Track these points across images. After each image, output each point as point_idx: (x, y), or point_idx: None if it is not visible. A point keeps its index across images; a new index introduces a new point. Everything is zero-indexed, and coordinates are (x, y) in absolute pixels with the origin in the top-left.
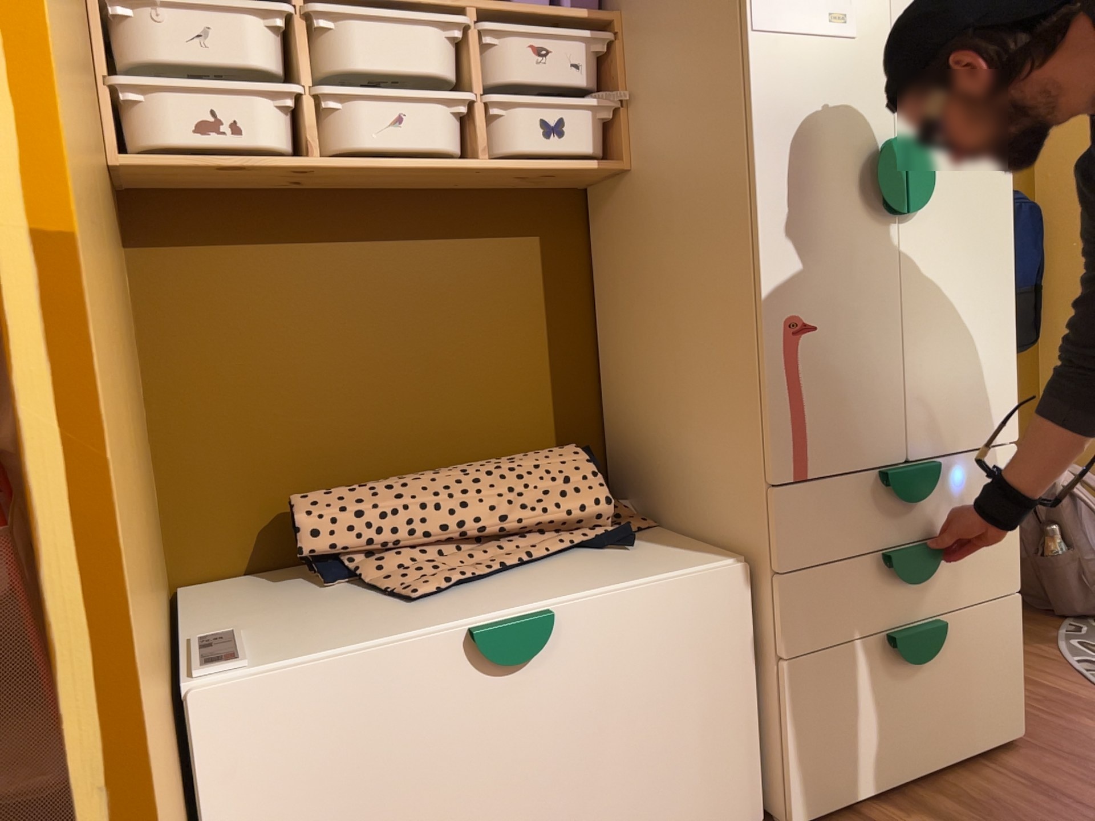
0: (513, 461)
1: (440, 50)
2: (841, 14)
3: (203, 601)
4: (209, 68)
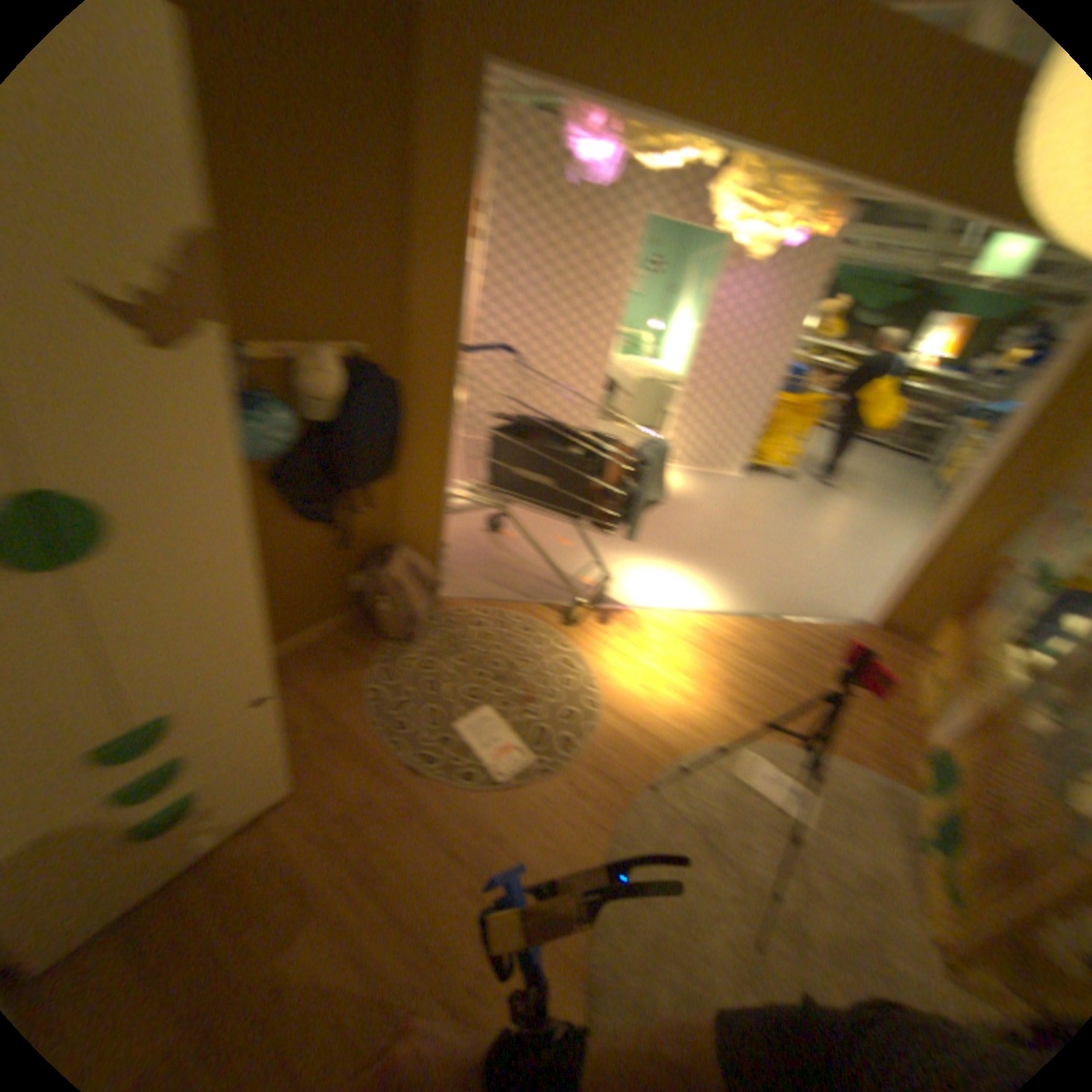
0: None
1: None
2: None
3: None
4: None
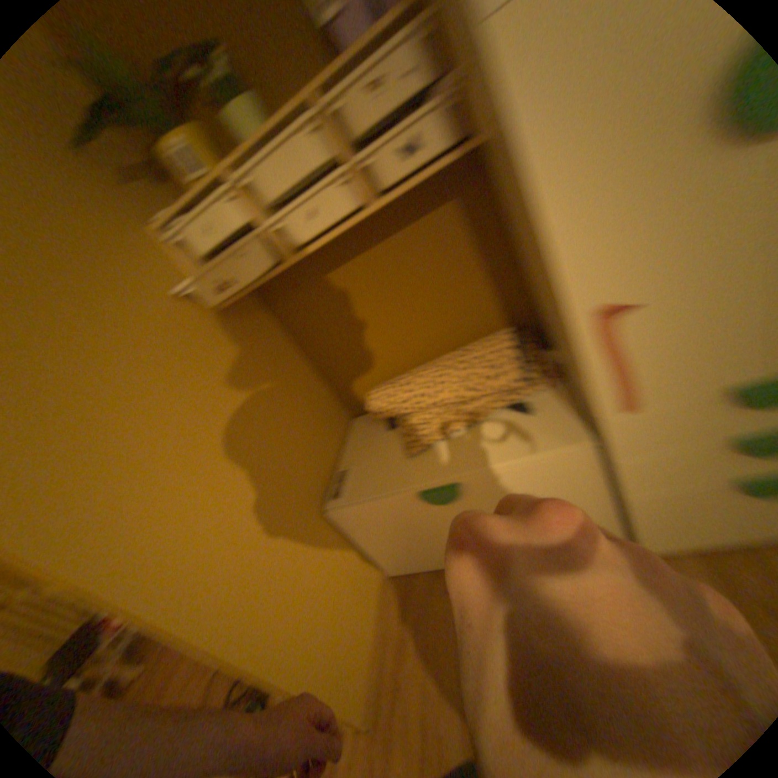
0: (468, 354)
1: (312, 142)
2: None
3: (355, 433)
4: (223, 240)
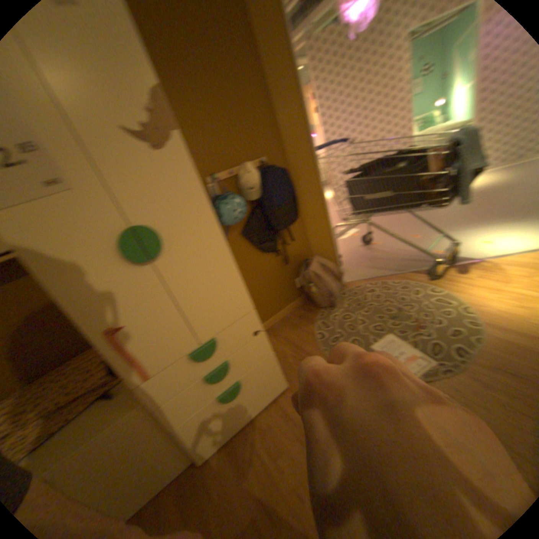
0: (70, 366)
1: None
2: (55, 178)
3: None
4: None
